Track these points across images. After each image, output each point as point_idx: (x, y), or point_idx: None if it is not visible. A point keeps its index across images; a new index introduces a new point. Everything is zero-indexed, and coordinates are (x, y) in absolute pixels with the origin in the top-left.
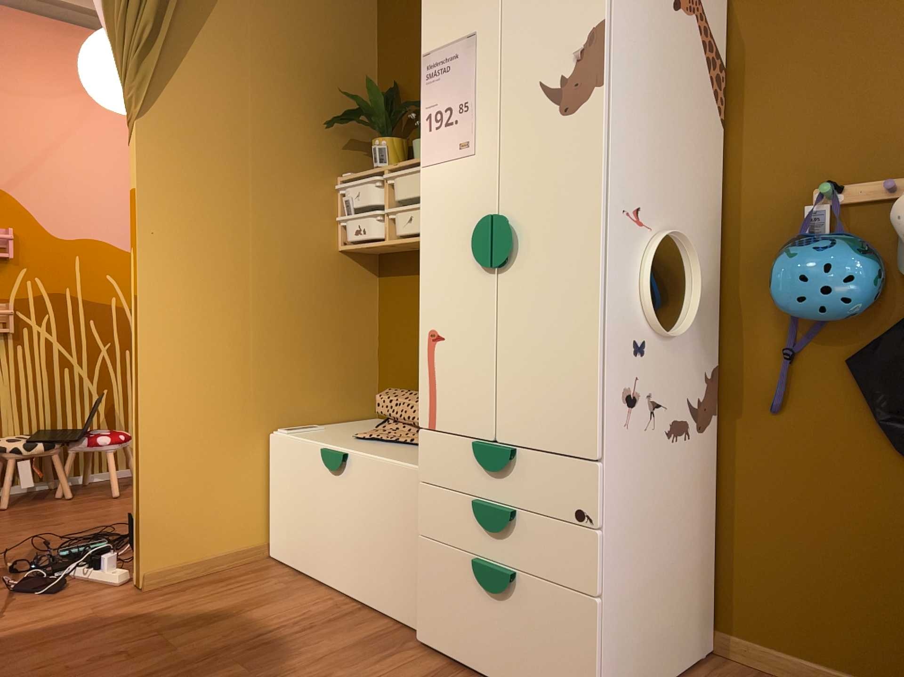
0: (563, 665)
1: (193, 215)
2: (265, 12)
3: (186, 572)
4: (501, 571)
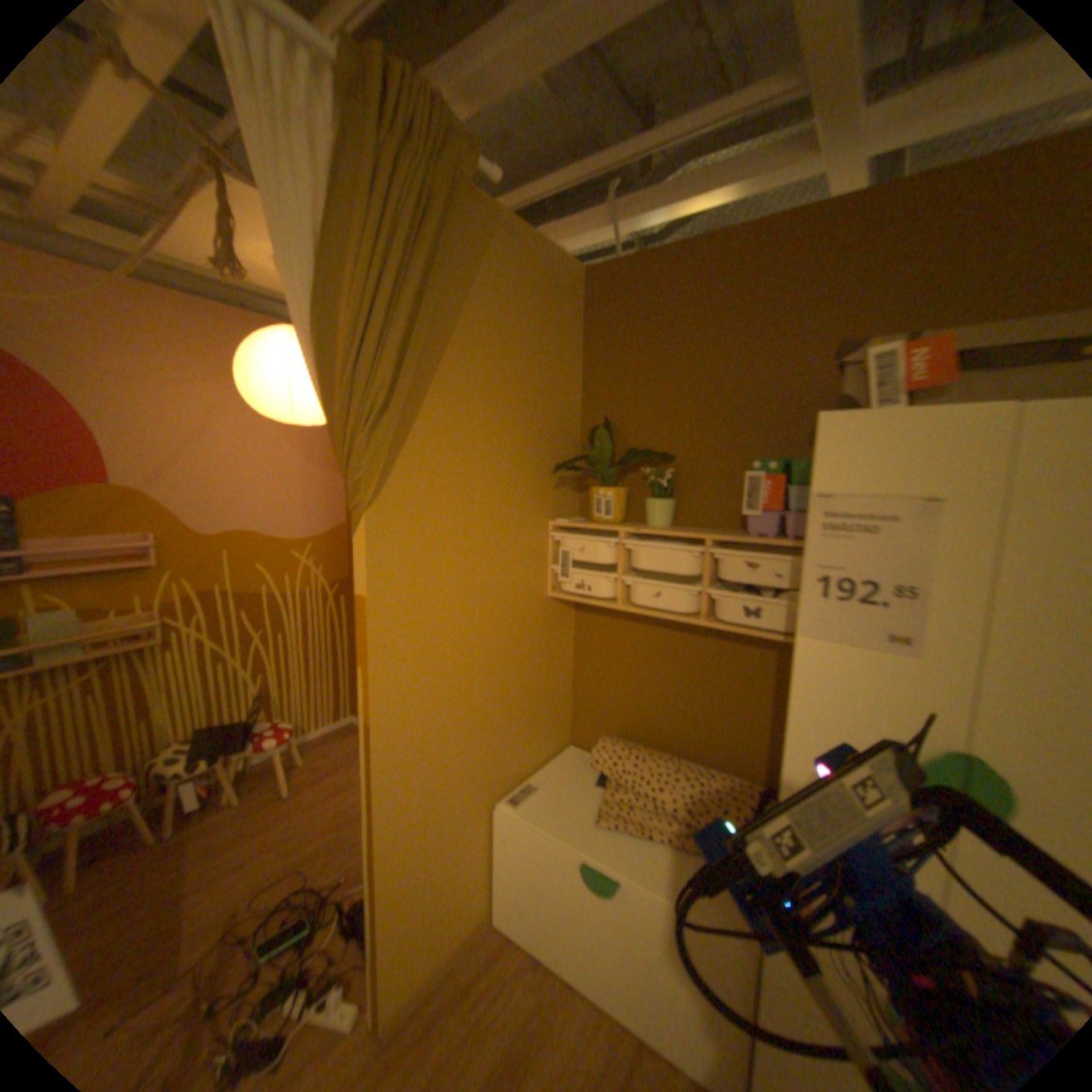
0: None
1: (428, 609)
2: (494, 348)
3: (427, 991)
4: None
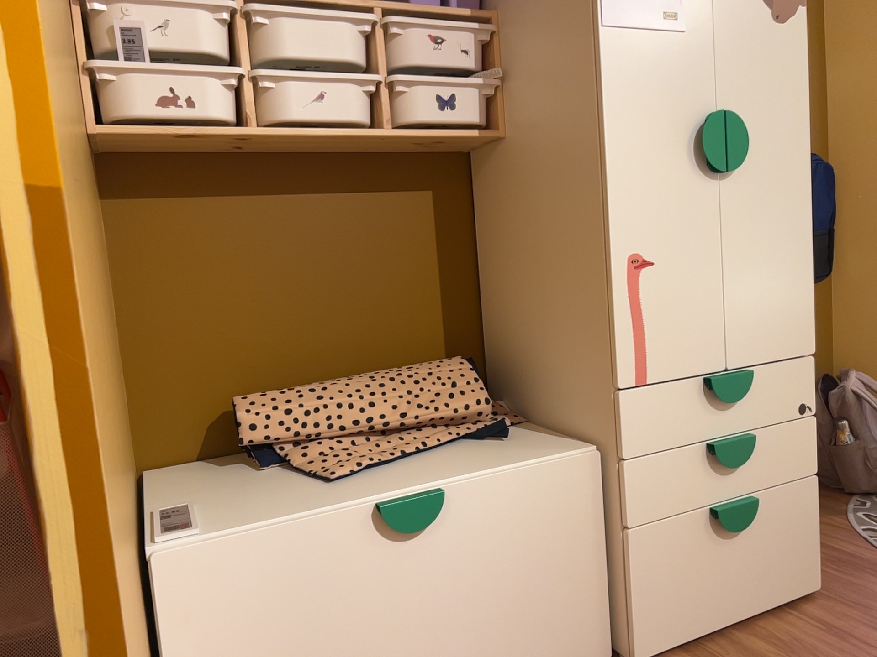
0: (795, 551)
1: None
2: None
3: None
4: (749, 500)
